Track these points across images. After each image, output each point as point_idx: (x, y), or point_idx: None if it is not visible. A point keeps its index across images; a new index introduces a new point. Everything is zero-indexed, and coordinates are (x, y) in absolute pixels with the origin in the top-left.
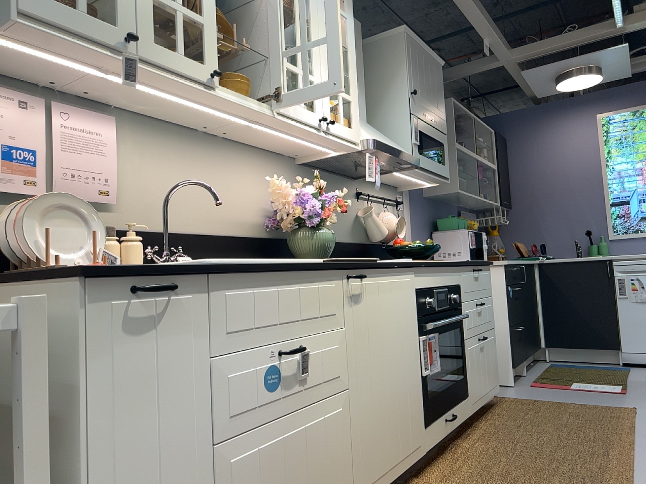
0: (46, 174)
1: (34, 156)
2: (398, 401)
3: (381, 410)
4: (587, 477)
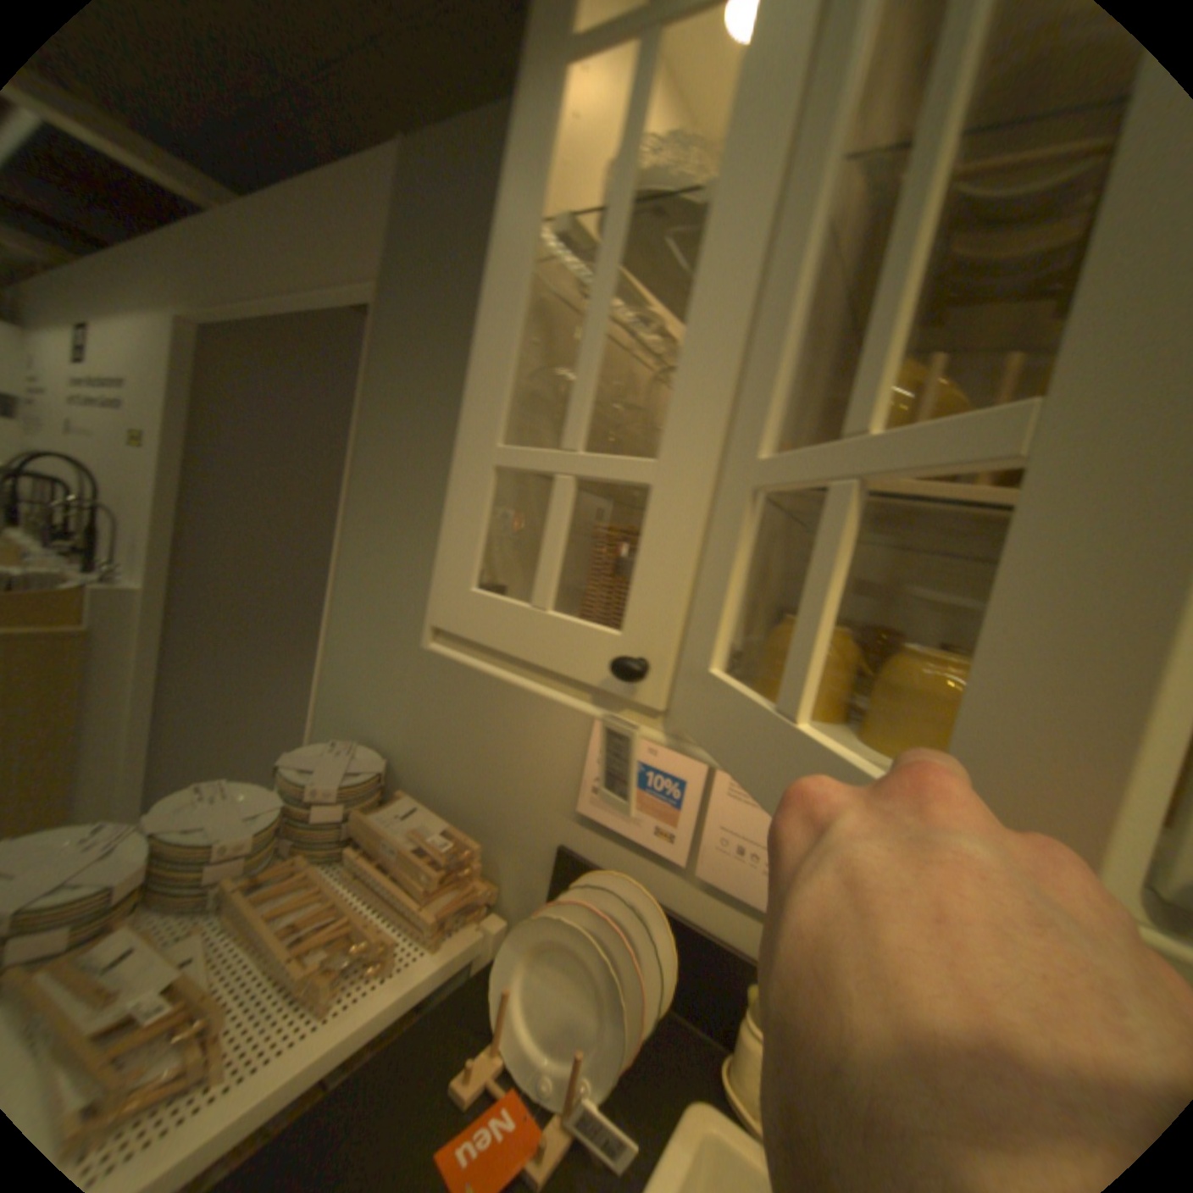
0: (693, 830)
1: (680, 792)
2: None
3: None
4: None
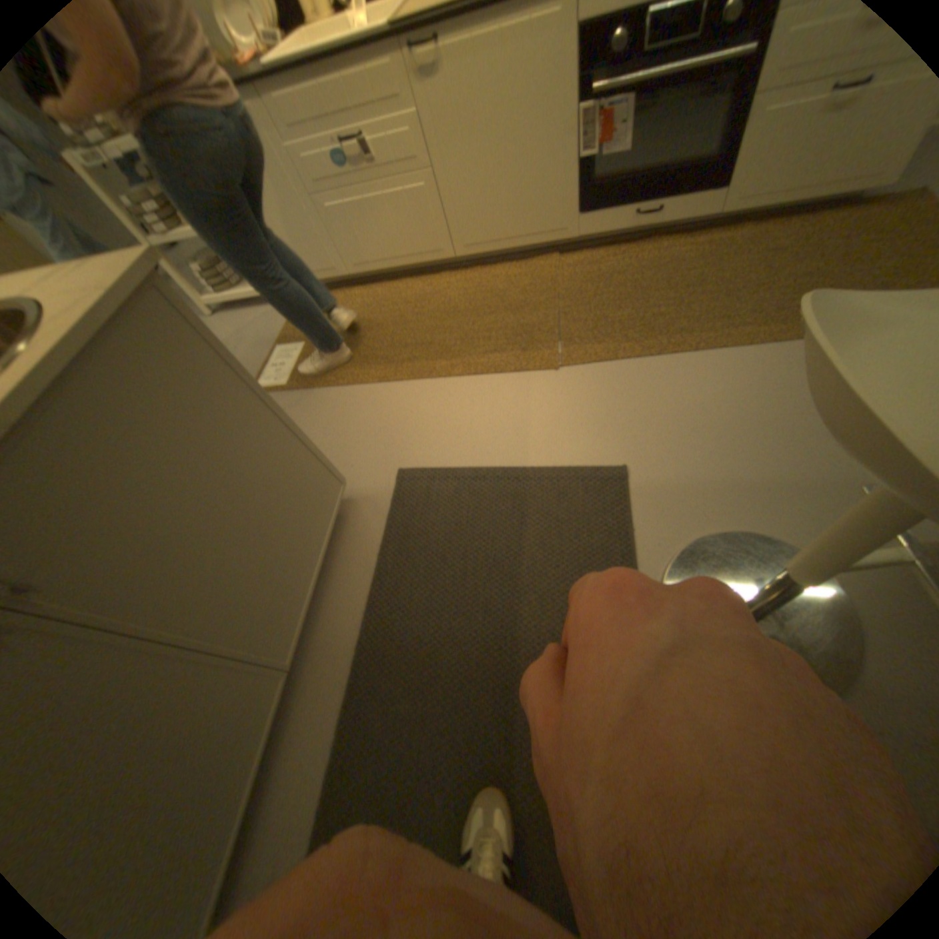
0: None
1: None
2: (519, 180)
3: (486, 186)
4: (649, 325)
